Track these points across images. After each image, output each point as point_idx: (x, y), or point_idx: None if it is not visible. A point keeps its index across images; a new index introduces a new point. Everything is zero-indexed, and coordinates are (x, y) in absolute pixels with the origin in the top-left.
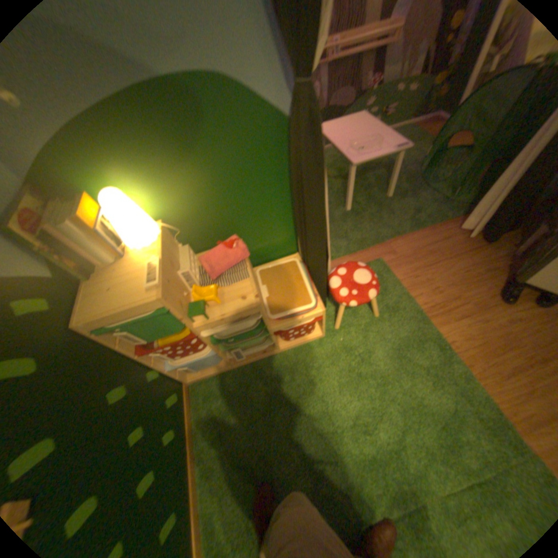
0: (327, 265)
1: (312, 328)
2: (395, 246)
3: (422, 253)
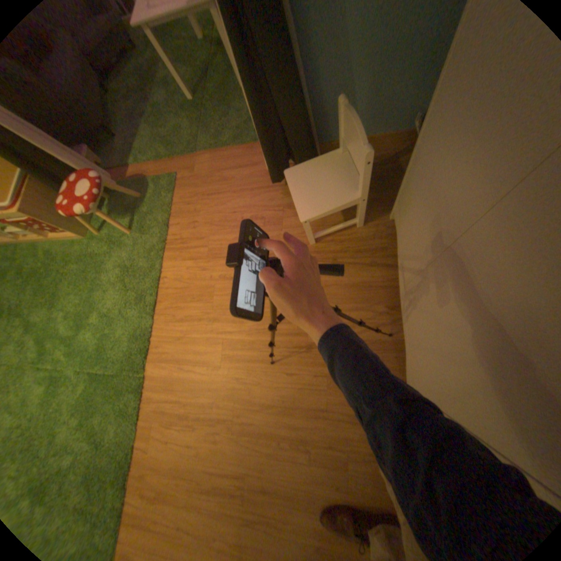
0: (69, 169)
1: (54, 228)
2: (199, 163)
3: (214, 179)
